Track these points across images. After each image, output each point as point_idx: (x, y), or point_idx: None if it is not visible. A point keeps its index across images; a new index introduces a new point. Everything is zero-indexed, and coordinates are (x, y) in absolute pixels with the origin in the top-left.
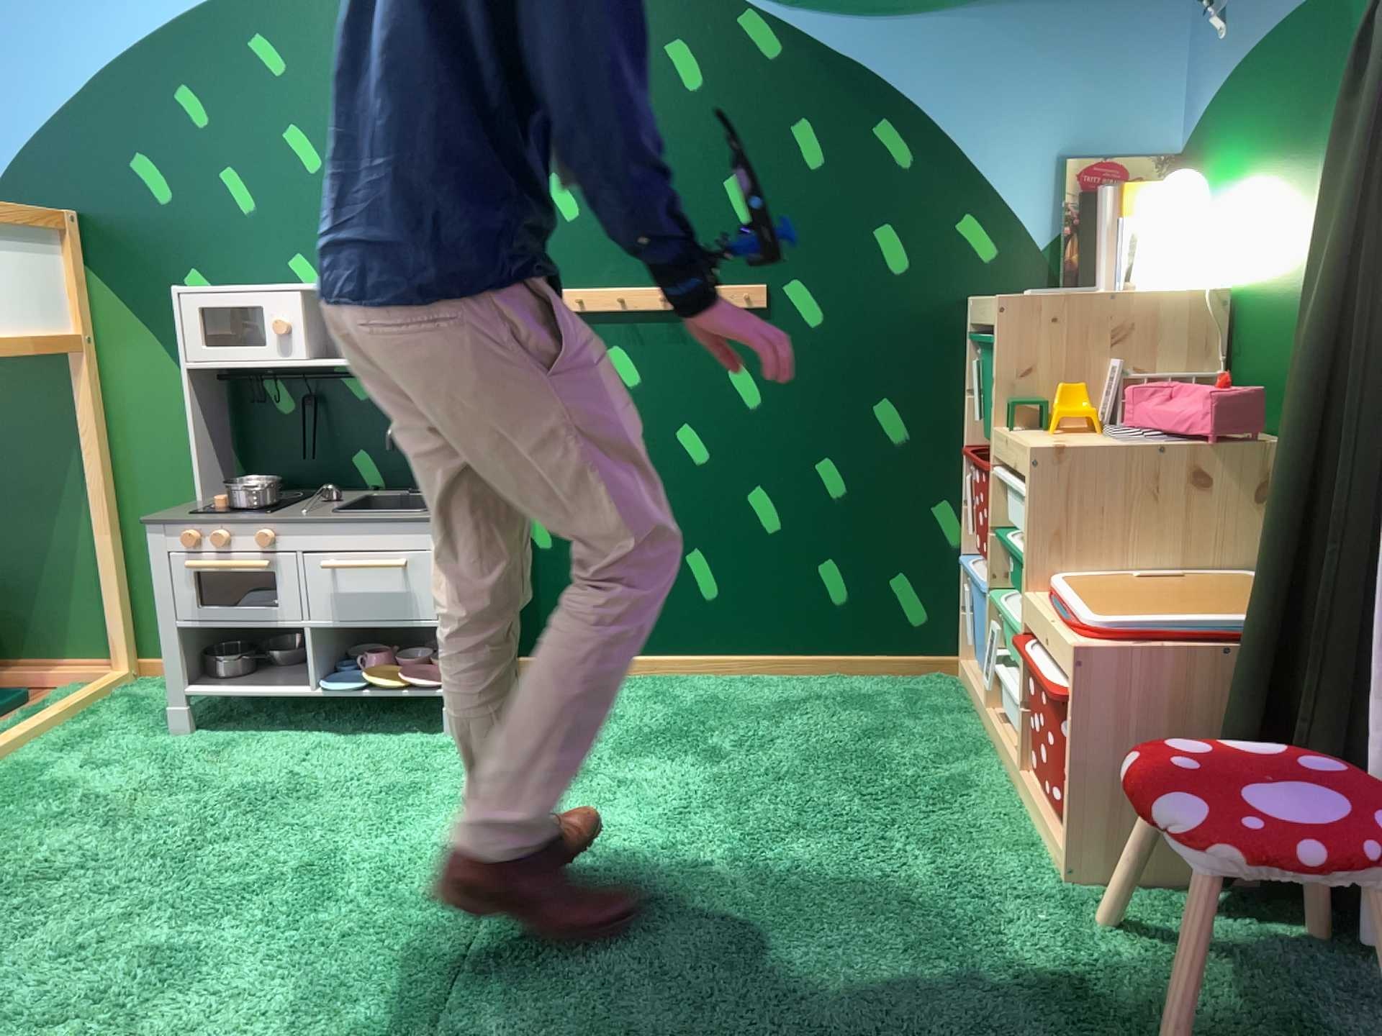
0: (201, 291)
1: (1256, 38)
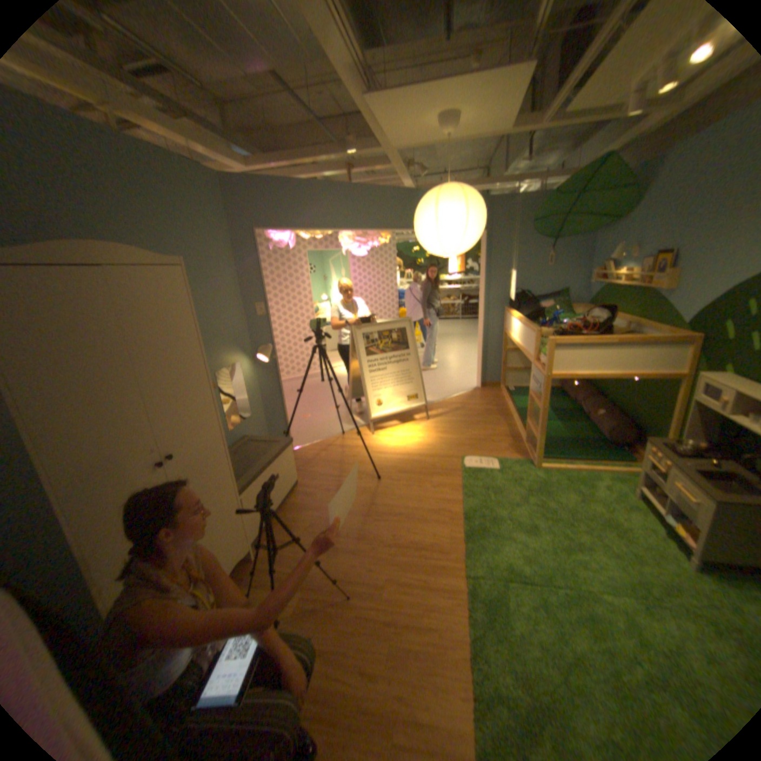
0: (708, 377)
1: None
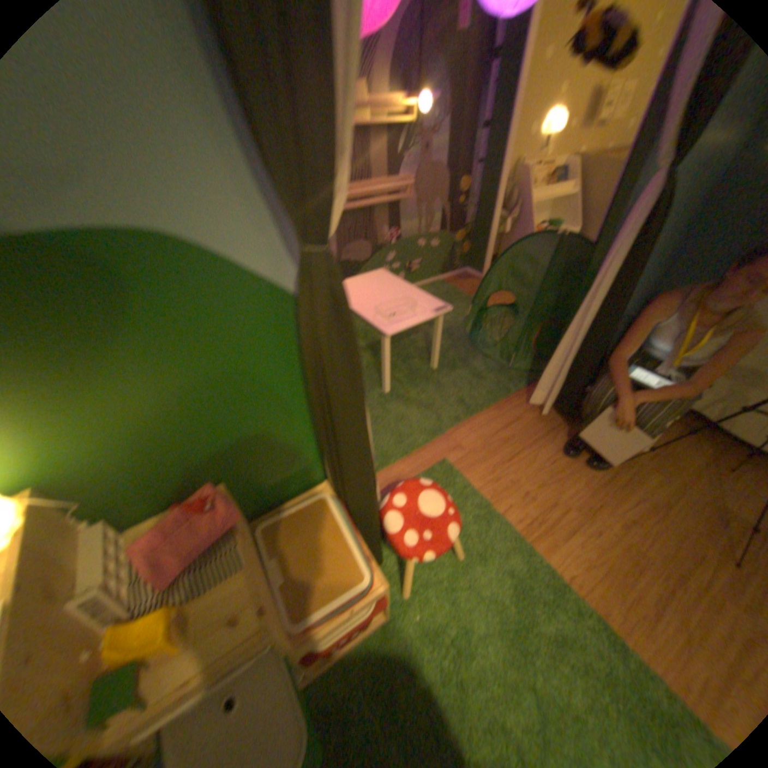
0: None
1: None
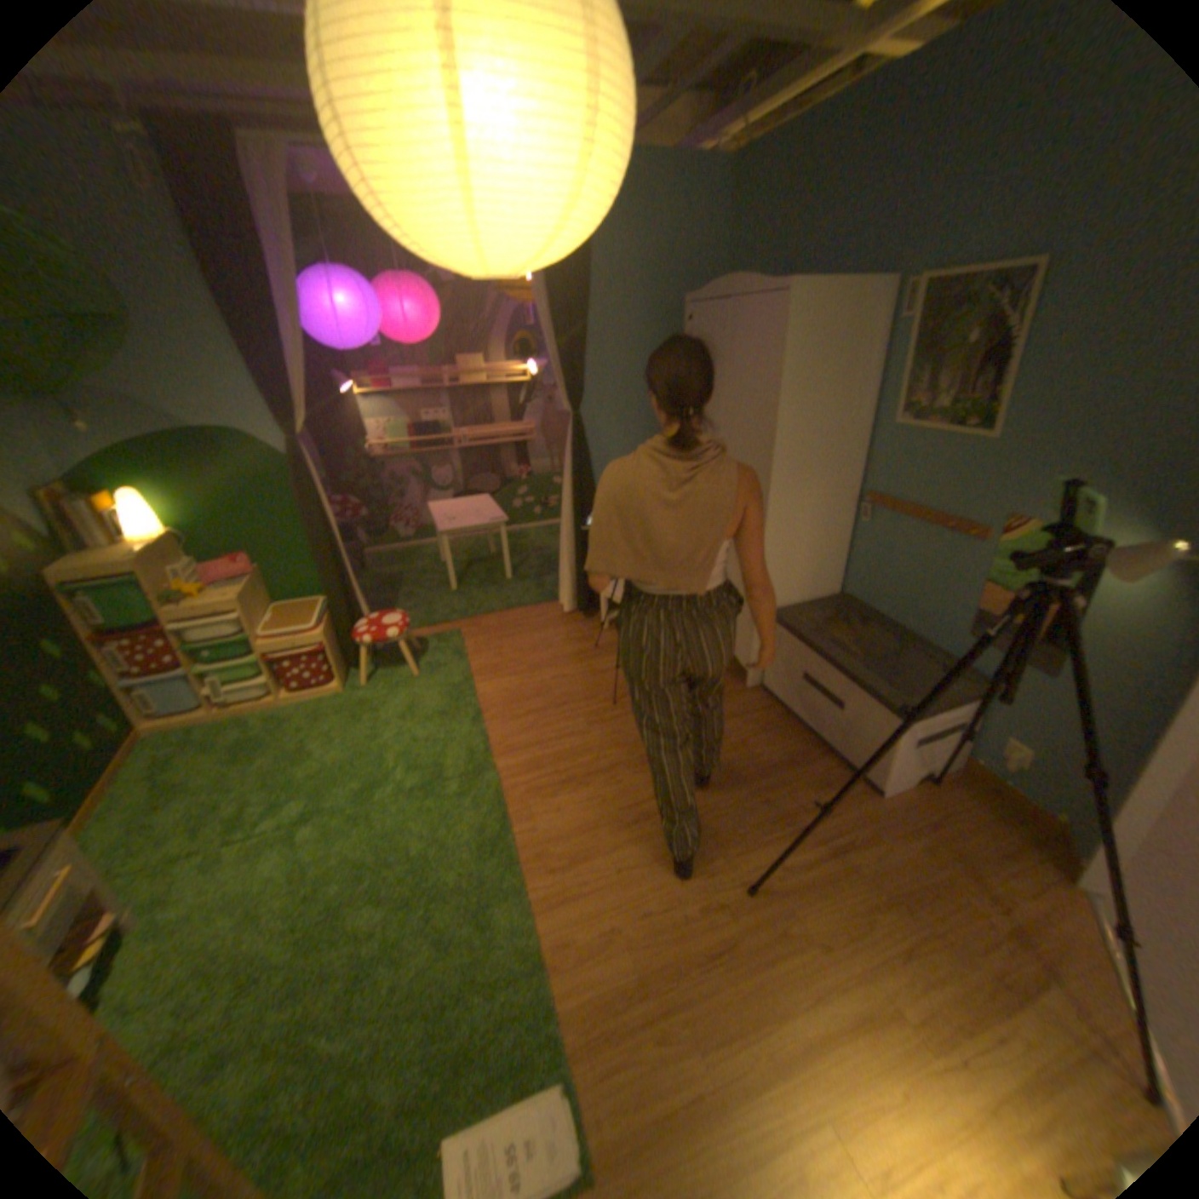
0: None
1: (127, 438)
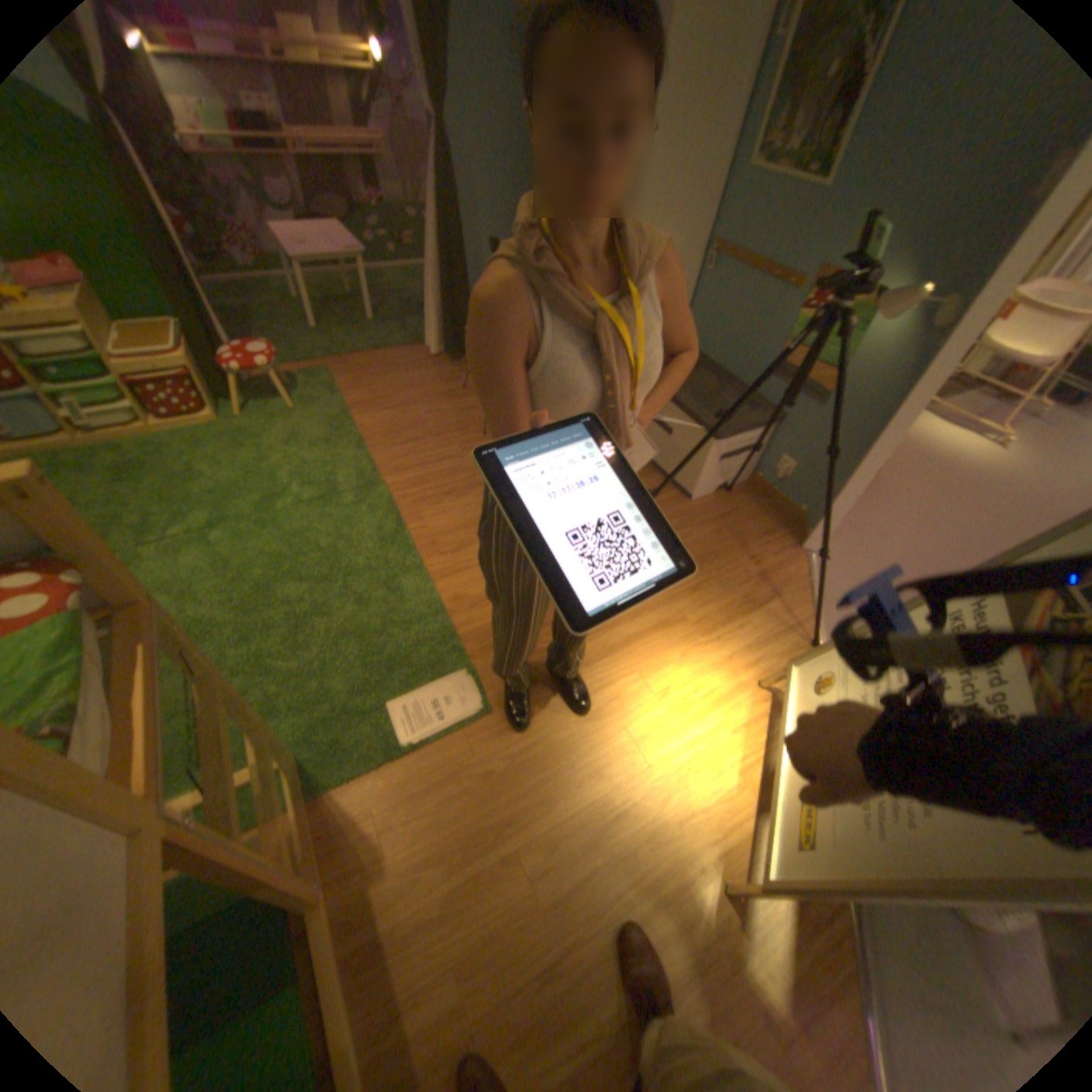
0: None
1: None
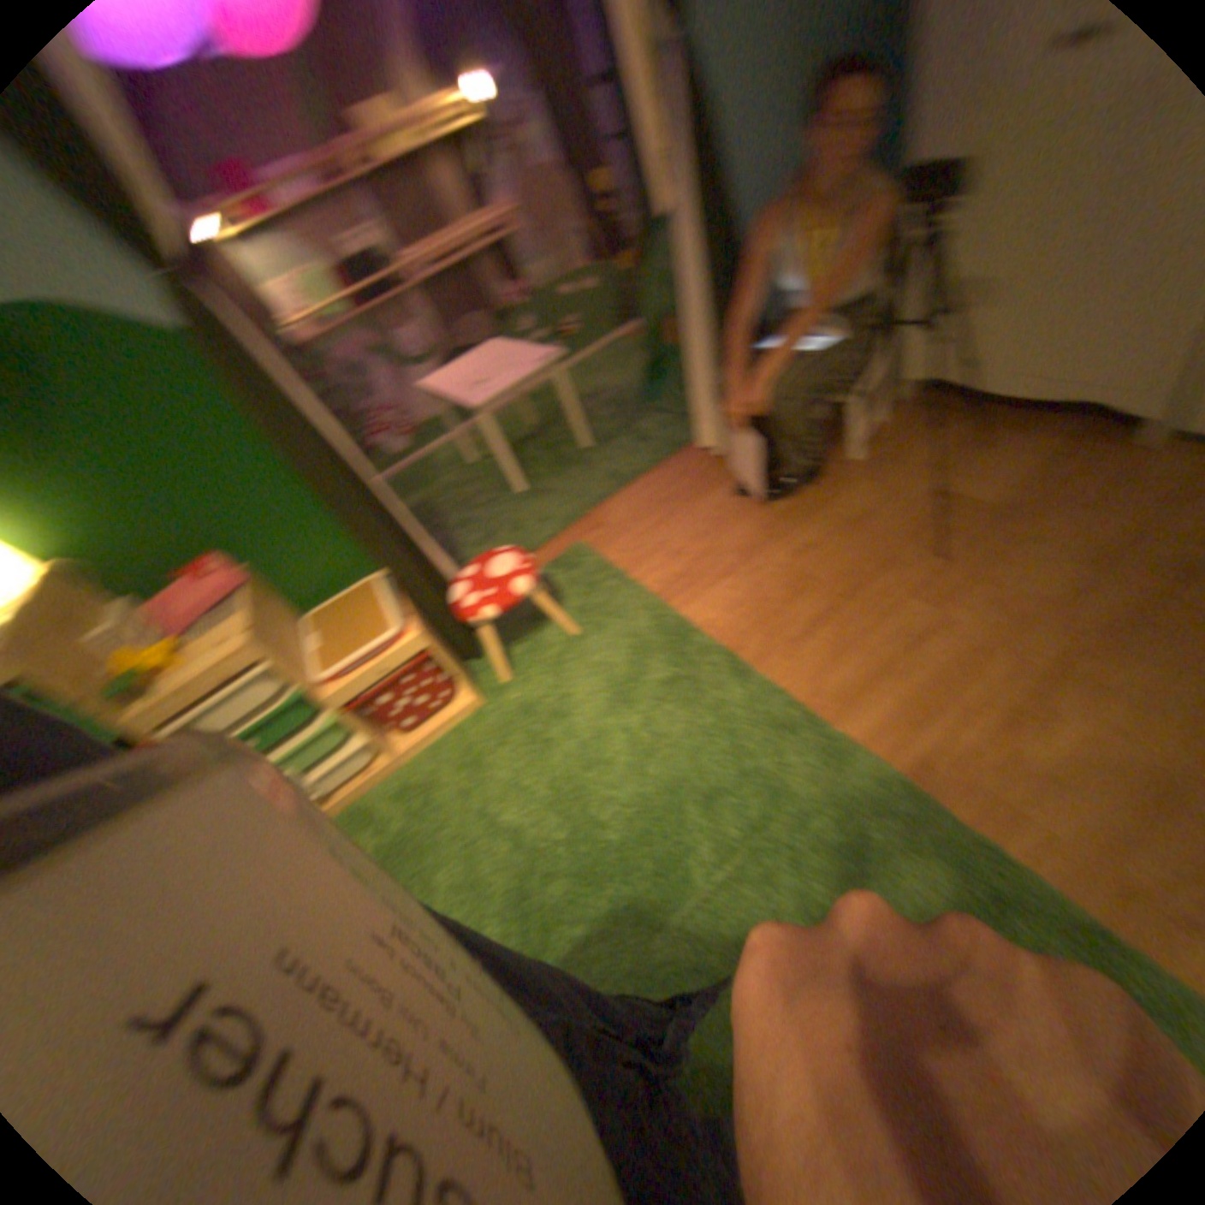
0: None
1: None
